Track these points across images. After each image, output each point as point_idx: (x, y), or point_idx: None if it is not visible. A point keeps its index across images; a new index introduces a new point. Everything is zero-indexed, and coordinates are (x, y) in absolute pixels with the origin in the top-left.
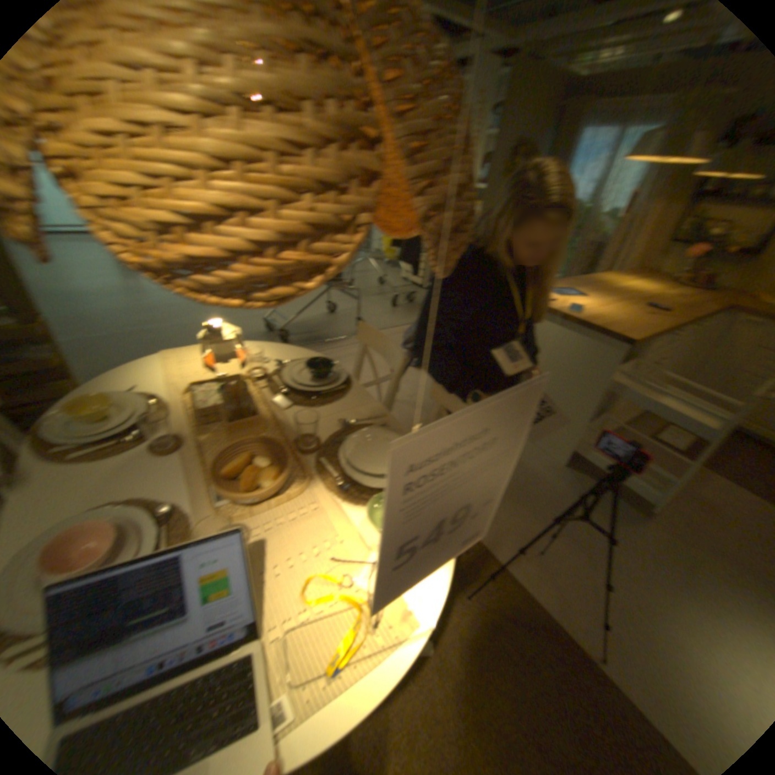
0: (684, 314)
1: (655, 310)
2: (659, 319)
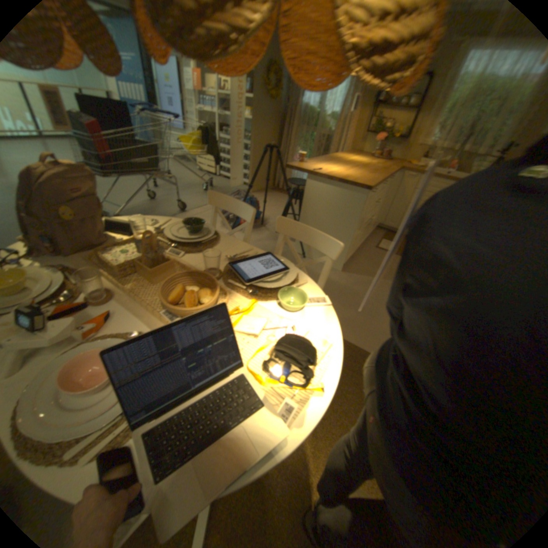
0: (385, 172)
1: (371, 171)
2: (375, 176)
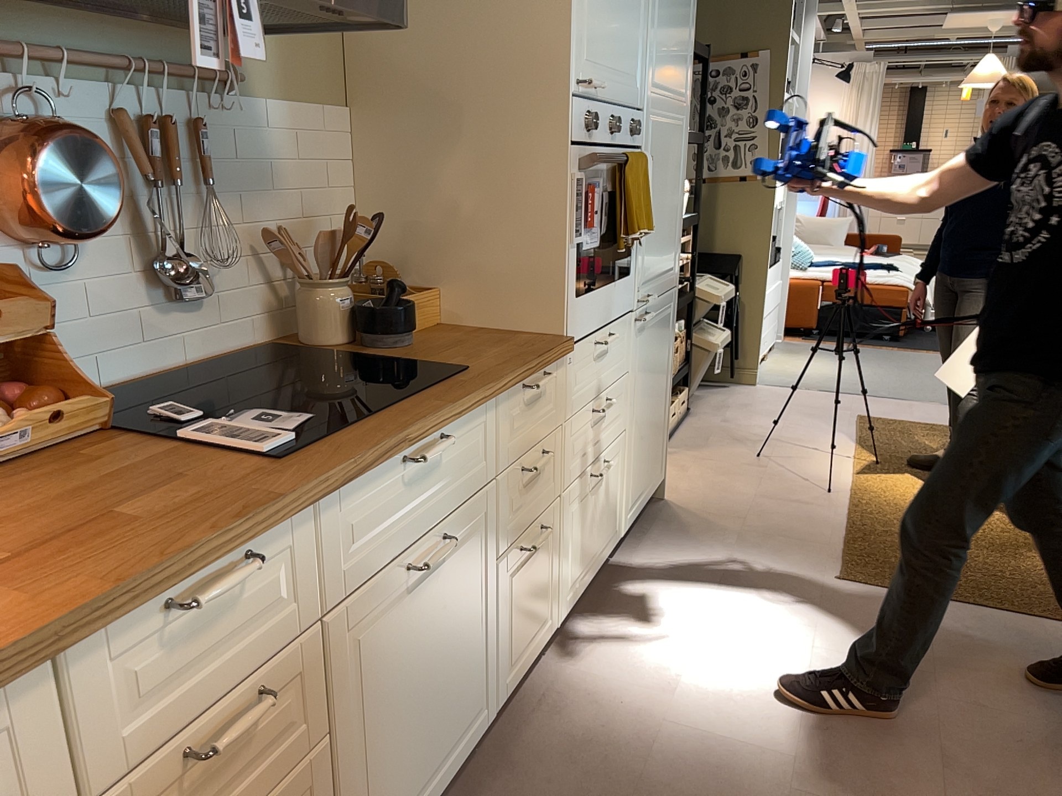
0: None
1: None
2: None
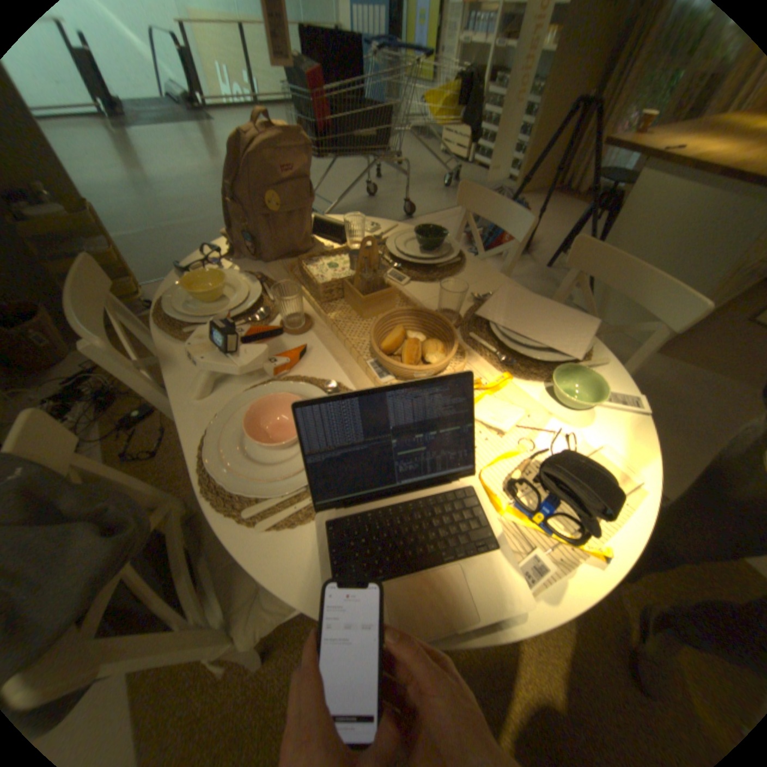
0: None
1: None
2: None
